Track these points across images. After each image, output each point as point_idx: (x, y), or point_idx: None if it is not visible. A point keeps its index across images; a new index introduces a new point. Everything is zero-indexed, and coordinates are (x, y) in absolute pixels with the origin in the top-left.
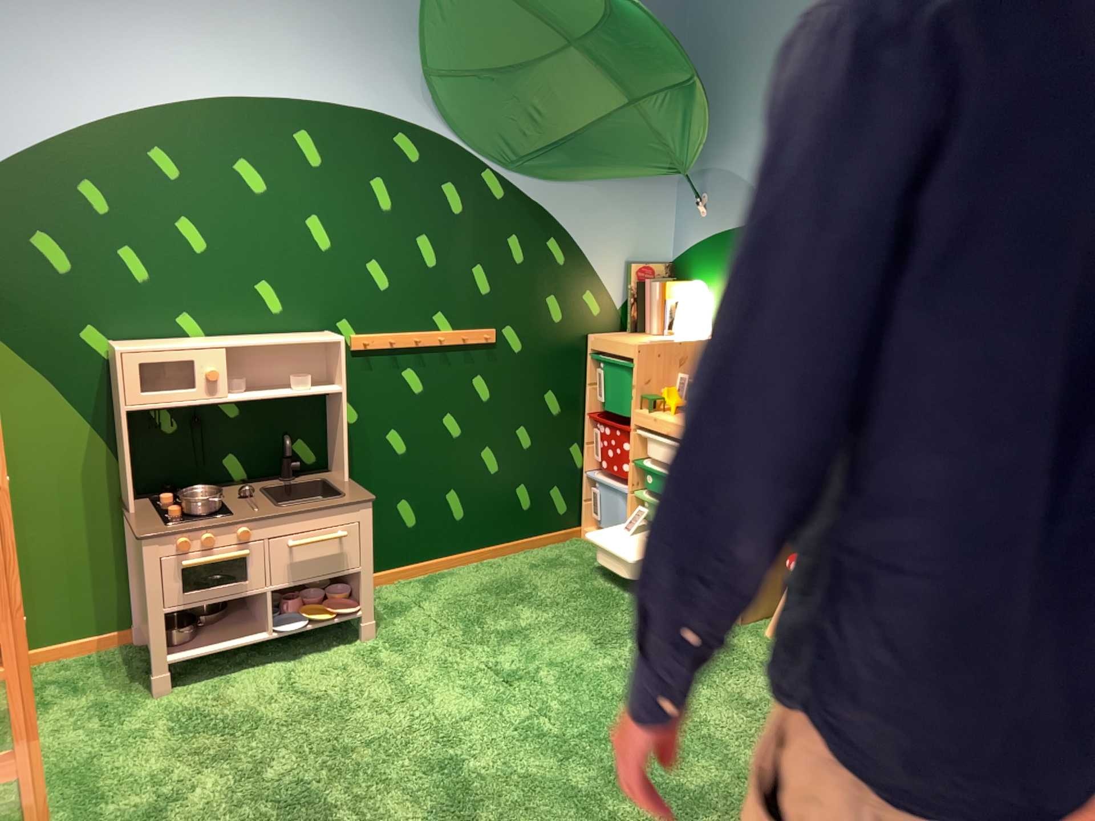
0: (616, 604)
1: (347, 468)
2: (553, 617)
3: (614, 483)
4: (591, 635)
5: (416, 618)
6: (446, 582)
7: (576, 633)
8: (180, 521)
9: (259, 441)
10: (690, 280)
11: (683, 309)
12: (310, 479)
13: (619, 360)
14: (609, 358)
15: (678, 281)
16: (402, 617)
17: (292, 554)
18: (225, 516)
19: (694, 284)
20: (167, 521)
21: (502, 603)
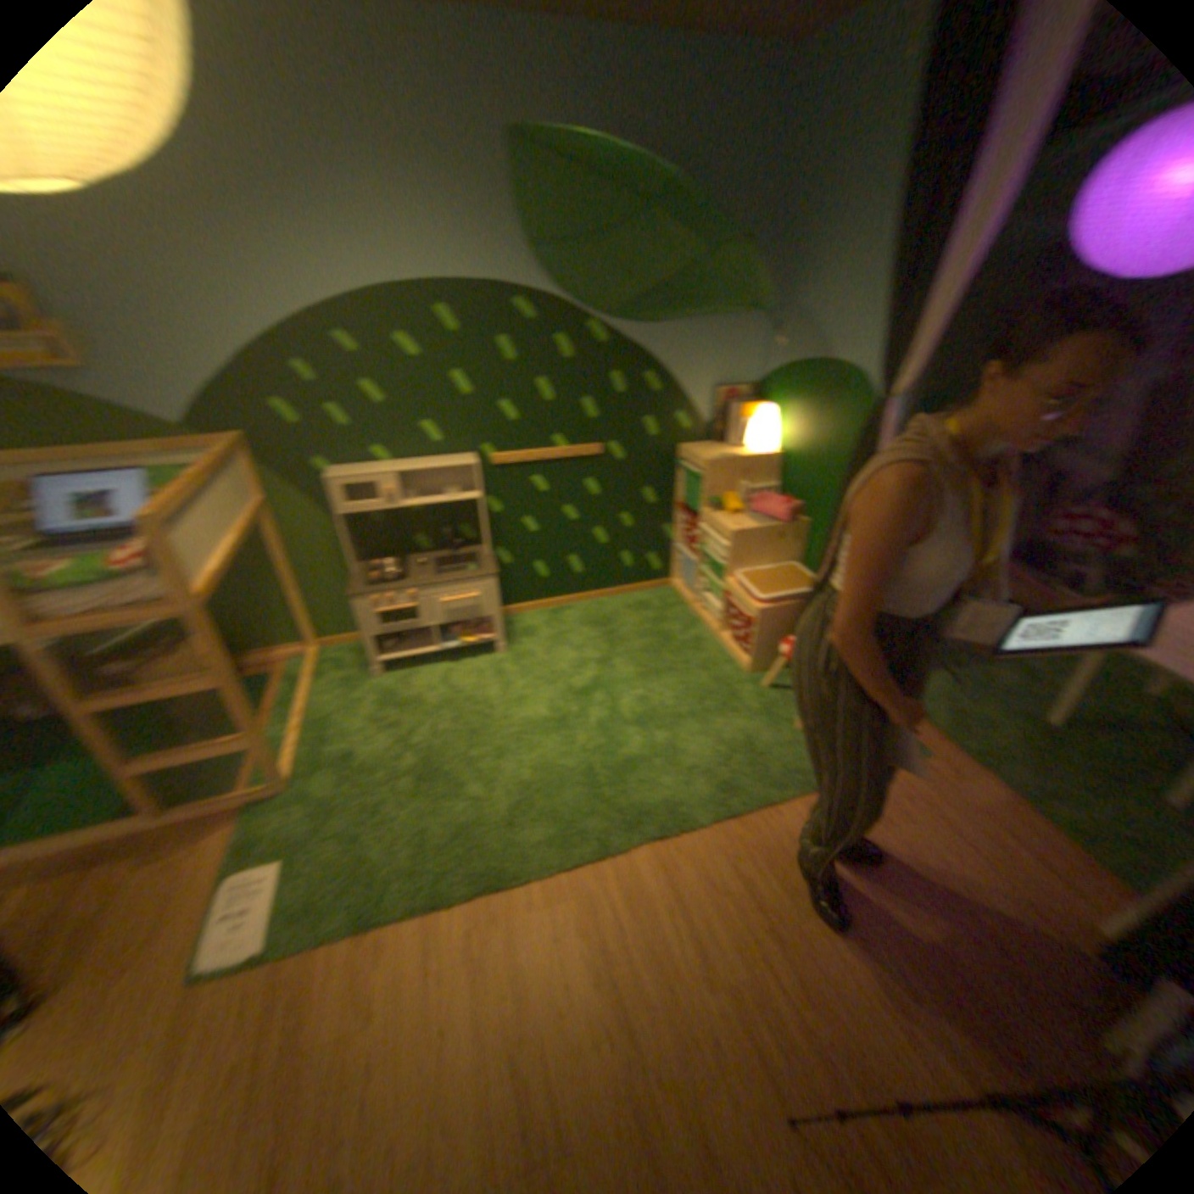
0: (670, 646)
1: (499, 543)
2: (624, 650)
3: (691, 556)
4: (641, 669)
5: (538, 641)
6: (568, 614)
7: (632, 666)
8: (381, 583)
9: (439, 527)
10: (769, 402)
11: (756, 429)
12: (471, 552)
13: (699, 470)
14: (693, 466)
15: (759, 403)
16: (531, 639)
17: (448, 606)
18: (405, 582)
19: (771, 406)
20: (375, 582)
21: (596, 635)
